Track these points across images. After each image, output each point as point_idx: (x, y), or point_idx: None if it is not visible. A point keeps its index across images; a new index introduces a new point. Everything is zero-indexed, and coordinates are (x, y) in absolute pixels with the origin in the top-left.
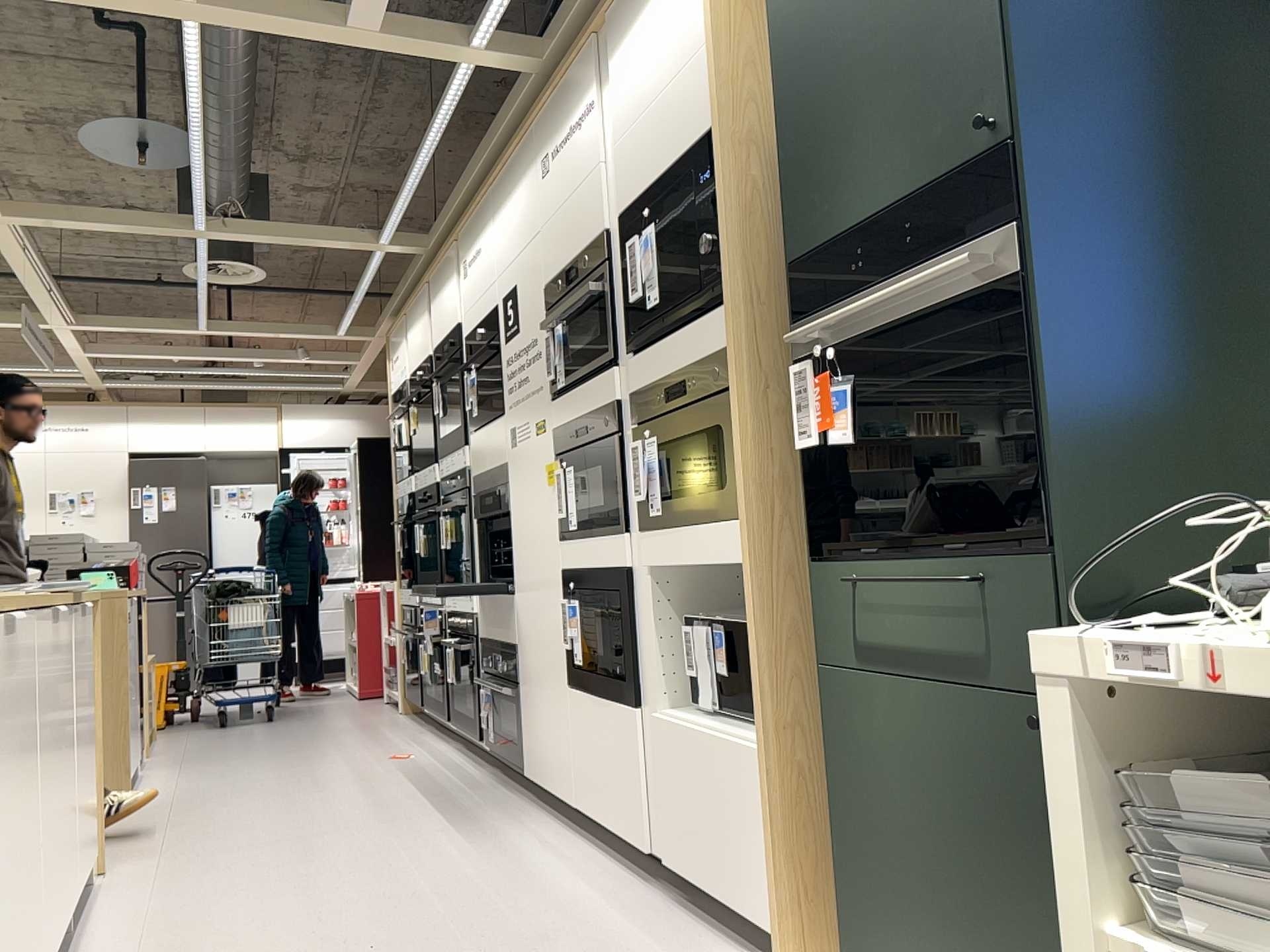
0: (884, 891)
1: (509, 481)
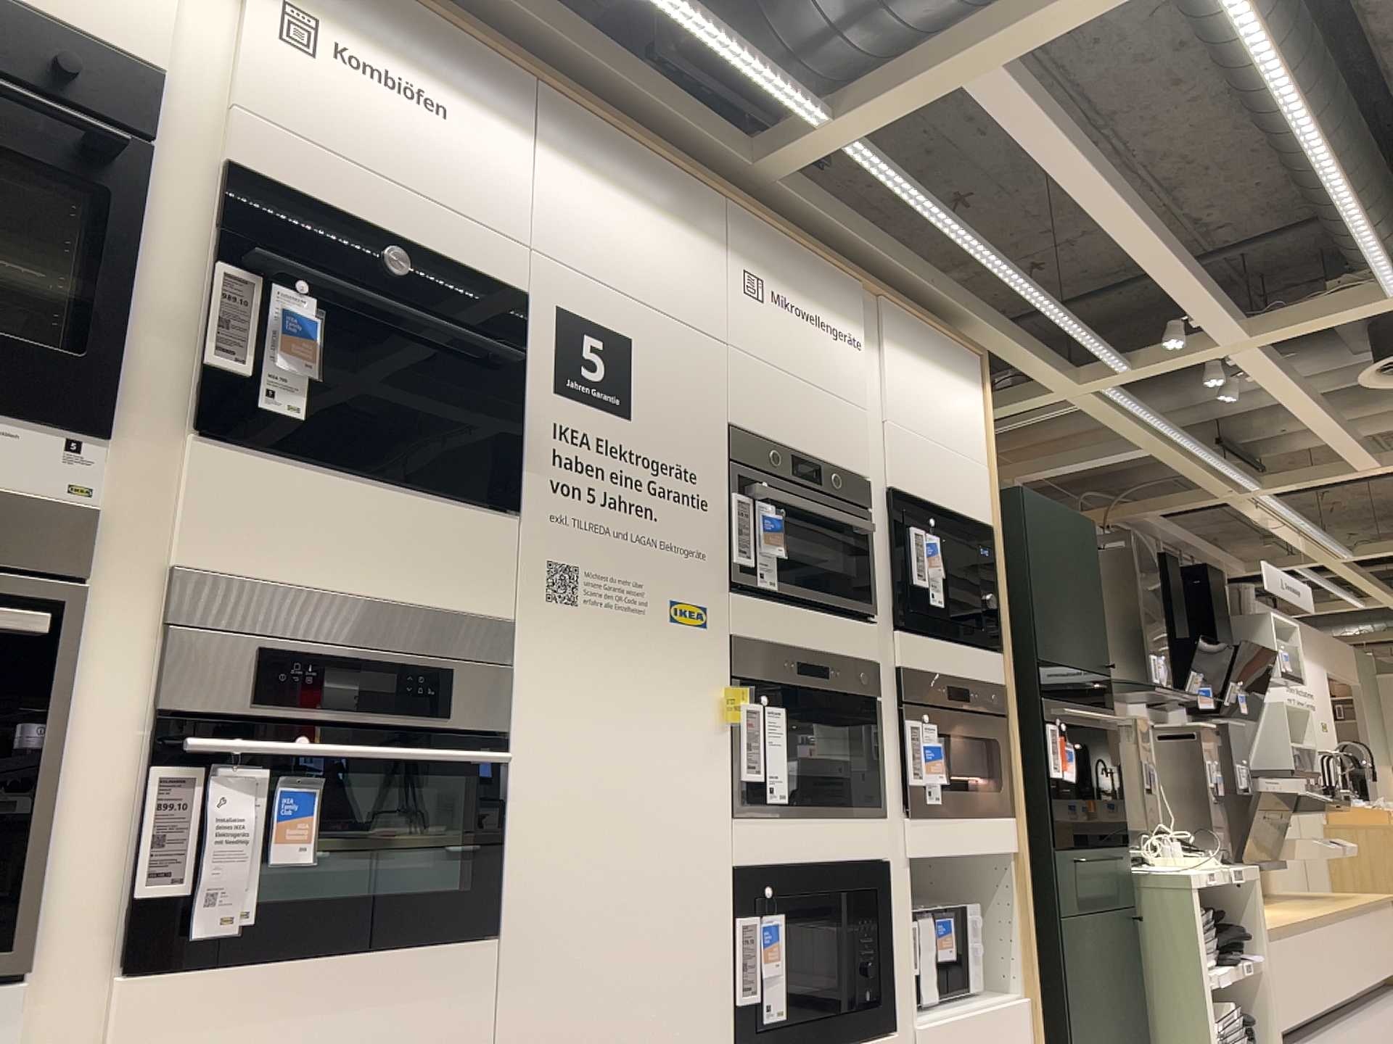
0: None
1: (520, 666)
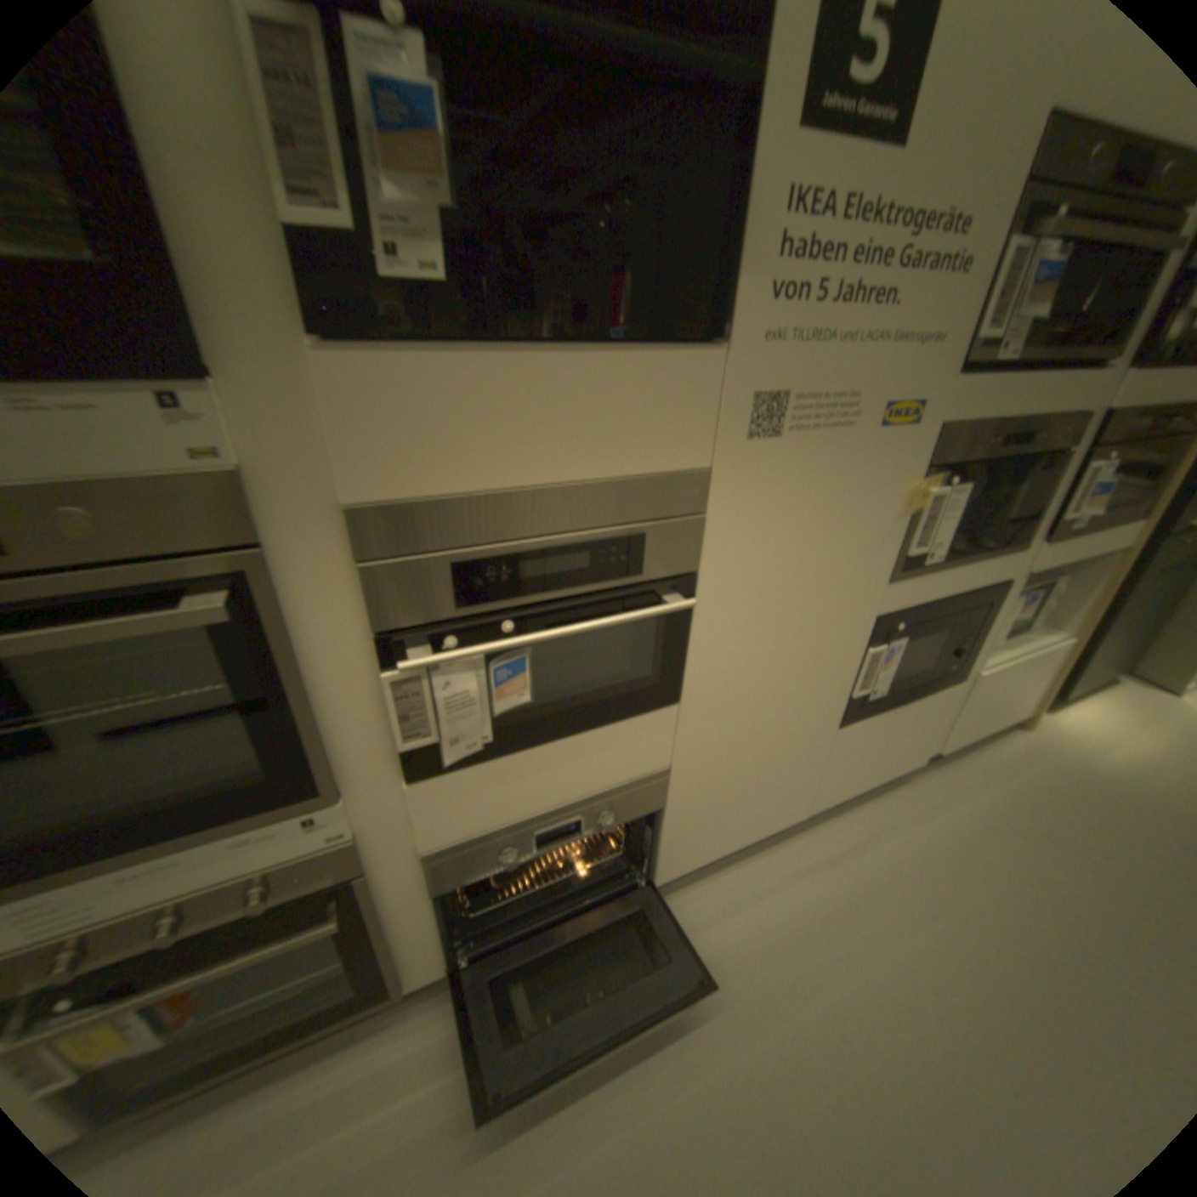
0: (1105, 658)
1: (714, 509)
